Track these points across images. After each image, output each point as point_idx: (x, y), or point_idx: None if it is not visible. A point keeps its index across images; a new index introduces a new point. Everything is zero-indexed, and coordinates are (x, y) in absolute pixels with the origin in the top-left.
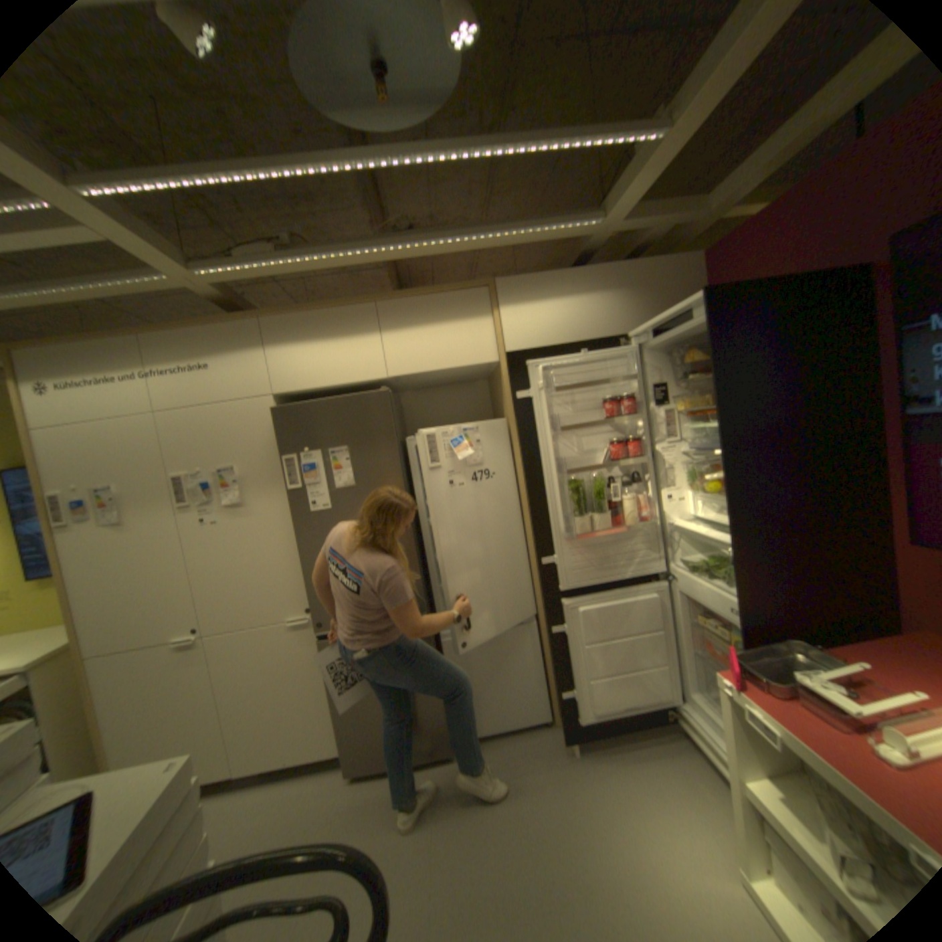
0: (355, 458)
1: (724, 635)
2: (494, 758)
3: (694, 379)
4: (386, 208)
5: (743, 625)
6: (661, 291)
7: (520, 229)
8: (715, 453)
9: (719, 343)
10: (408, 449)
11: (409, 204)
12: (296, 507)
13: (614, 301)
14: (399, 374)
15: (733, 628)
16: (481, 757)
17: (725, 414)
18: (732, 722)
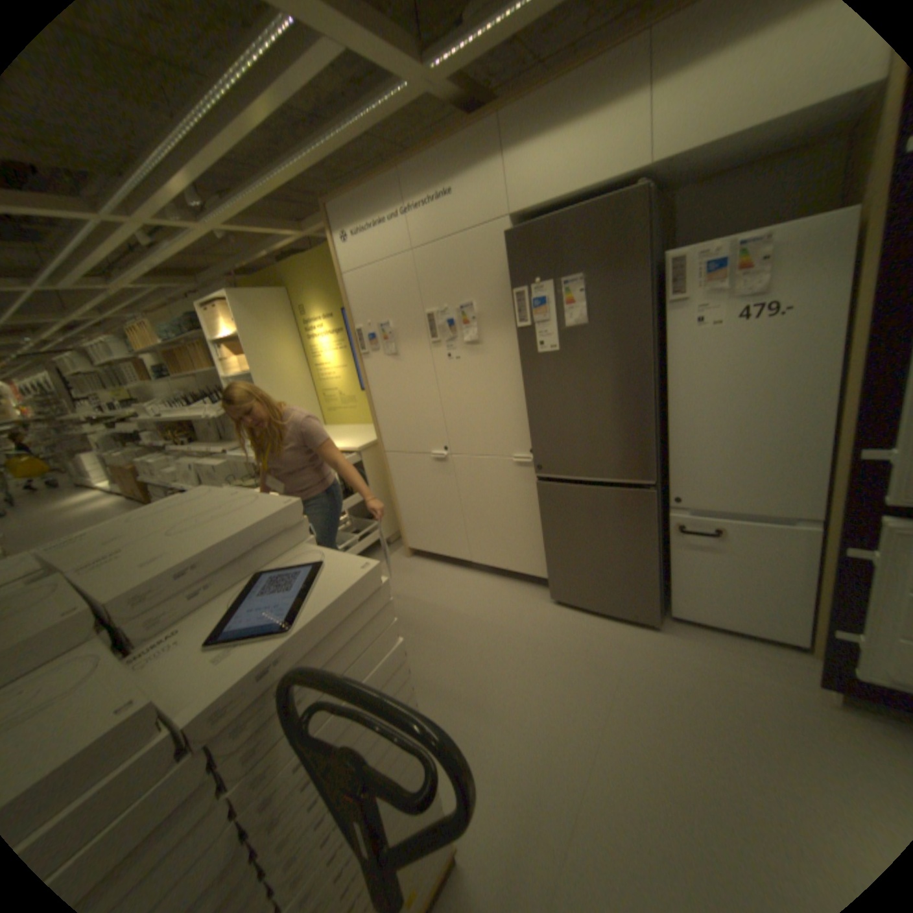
0: (591, 288)
1: None
2: (712, 650)
3: None
4: None
5: None
6: None
7: None
8: None
9: None
10: (667, 273)
11: None
12: (524, 347)
13: None
14: (670, 153)
15: None
16: (696, 642)
17: None
18: None
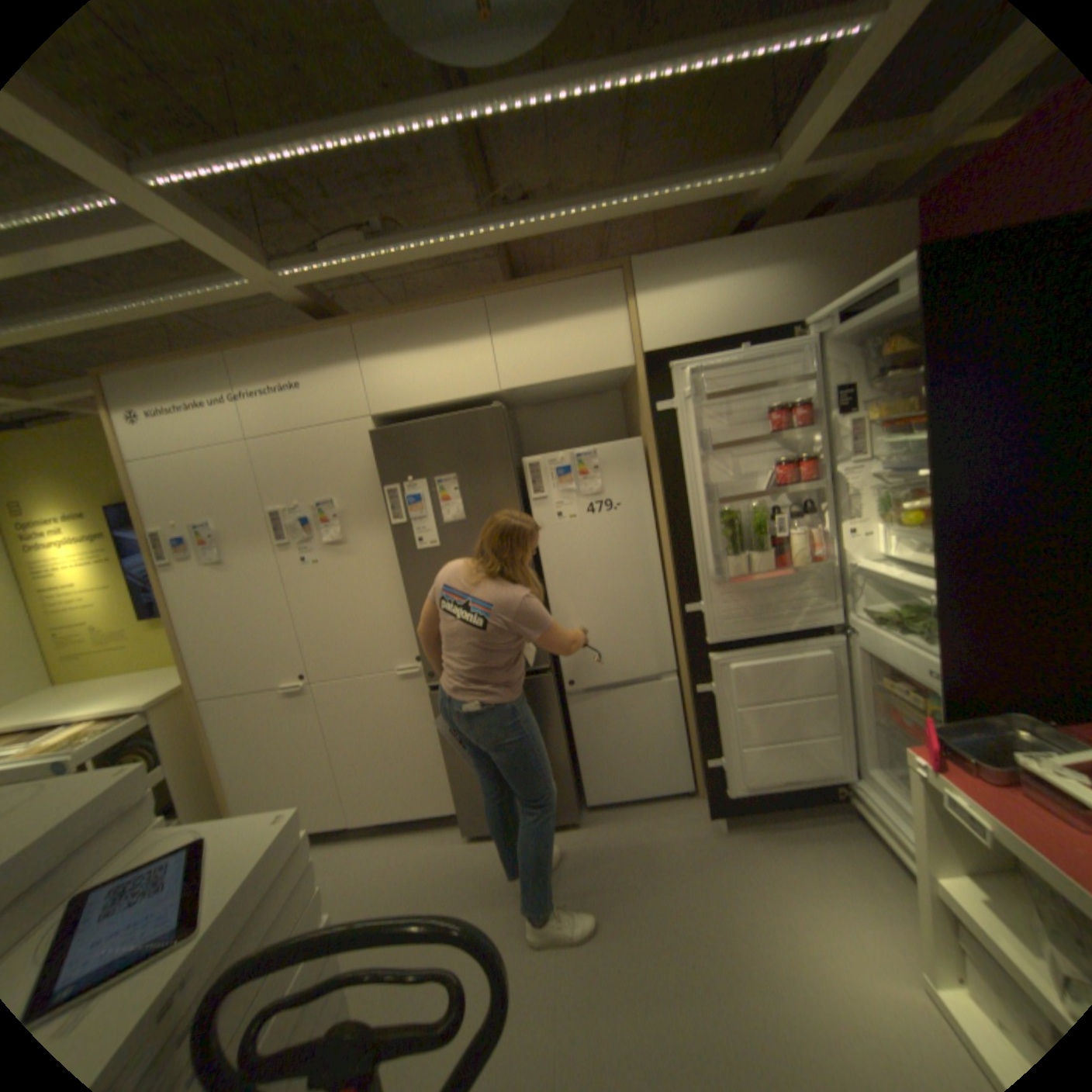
0: (465, 487)
1: (918, 702)
2: (627, 826)
3: (895, 376)
4: (494, 175)
5: (946, 691)
6: (852, 260)
7: (663, 188)
8: (920, 474)
9: (935, 324)
10: (526, 477)
11: (522, 167)
12: (402, 545)
13: (787, 277)
14: (513, 386)
15: (930, 695)
16: (612, 824)
17: (938, 421)
18: (924, 807)
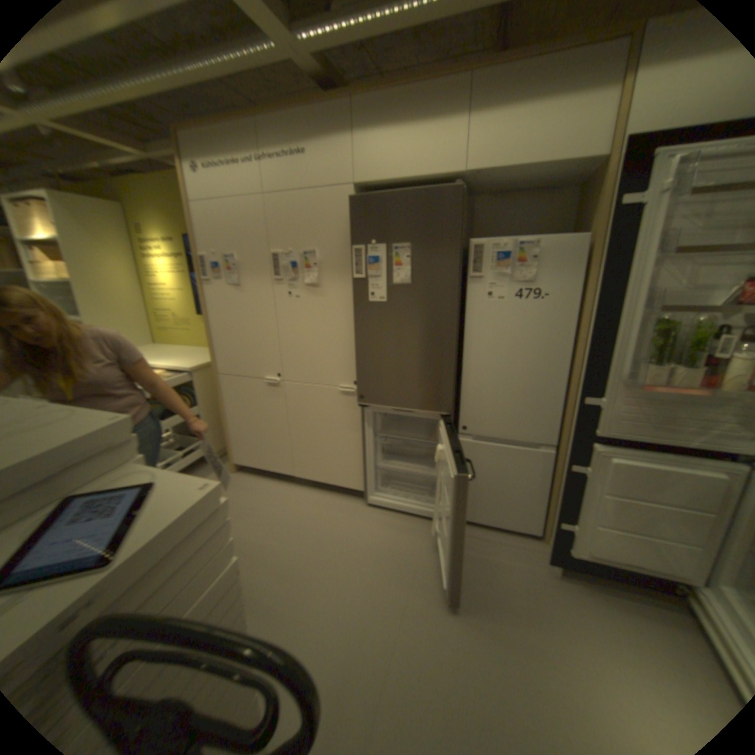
0: (416, 256)
1: None
2: (480, 543)
3: None
4: None
5: None
6: None
7: None
8: None
9: None
10: (470, 256)
11: None
12: (359, 296)
13: None
14: (479, 167)
15: None
16: (470, 537)
17: None
18: None
